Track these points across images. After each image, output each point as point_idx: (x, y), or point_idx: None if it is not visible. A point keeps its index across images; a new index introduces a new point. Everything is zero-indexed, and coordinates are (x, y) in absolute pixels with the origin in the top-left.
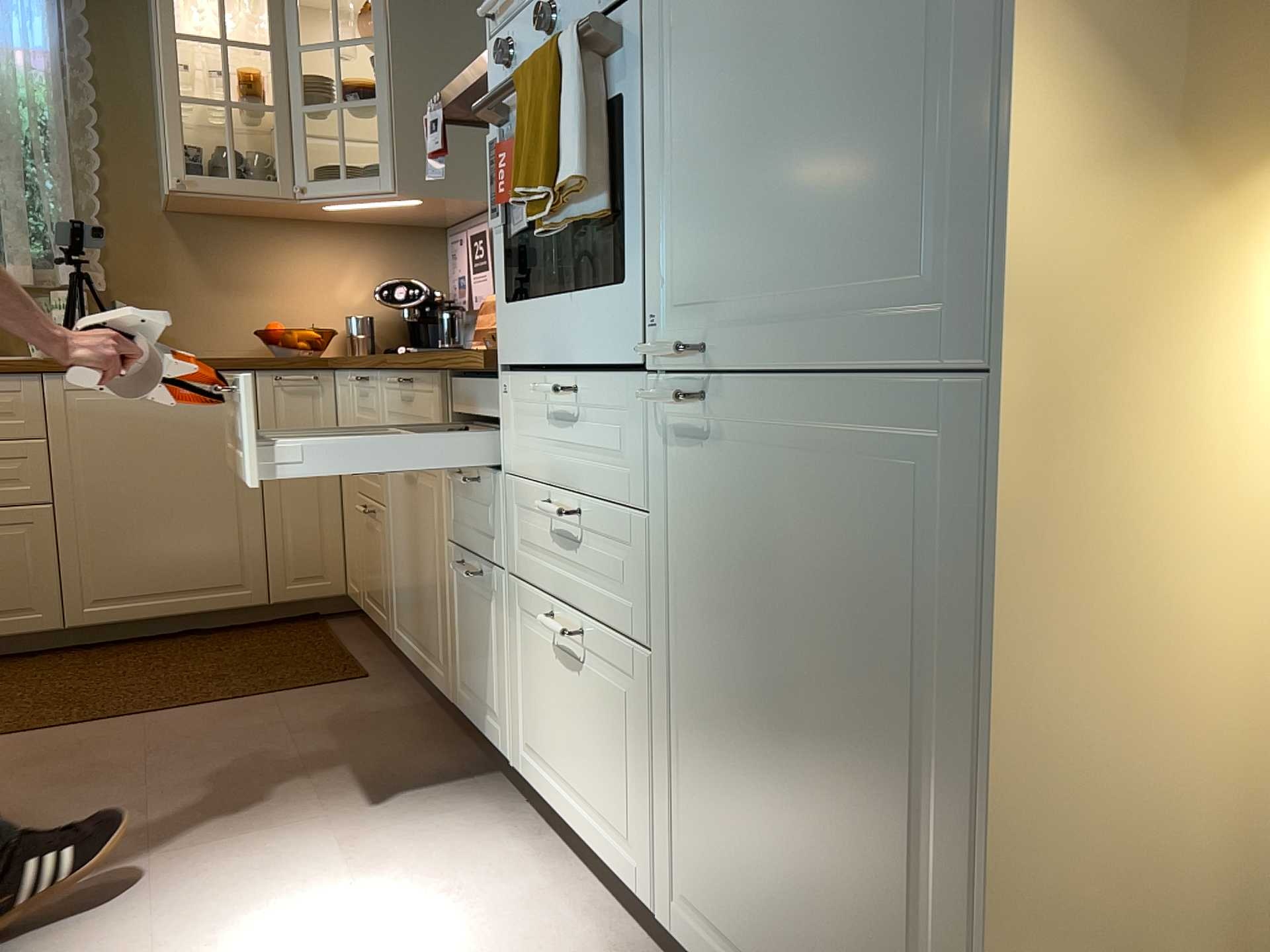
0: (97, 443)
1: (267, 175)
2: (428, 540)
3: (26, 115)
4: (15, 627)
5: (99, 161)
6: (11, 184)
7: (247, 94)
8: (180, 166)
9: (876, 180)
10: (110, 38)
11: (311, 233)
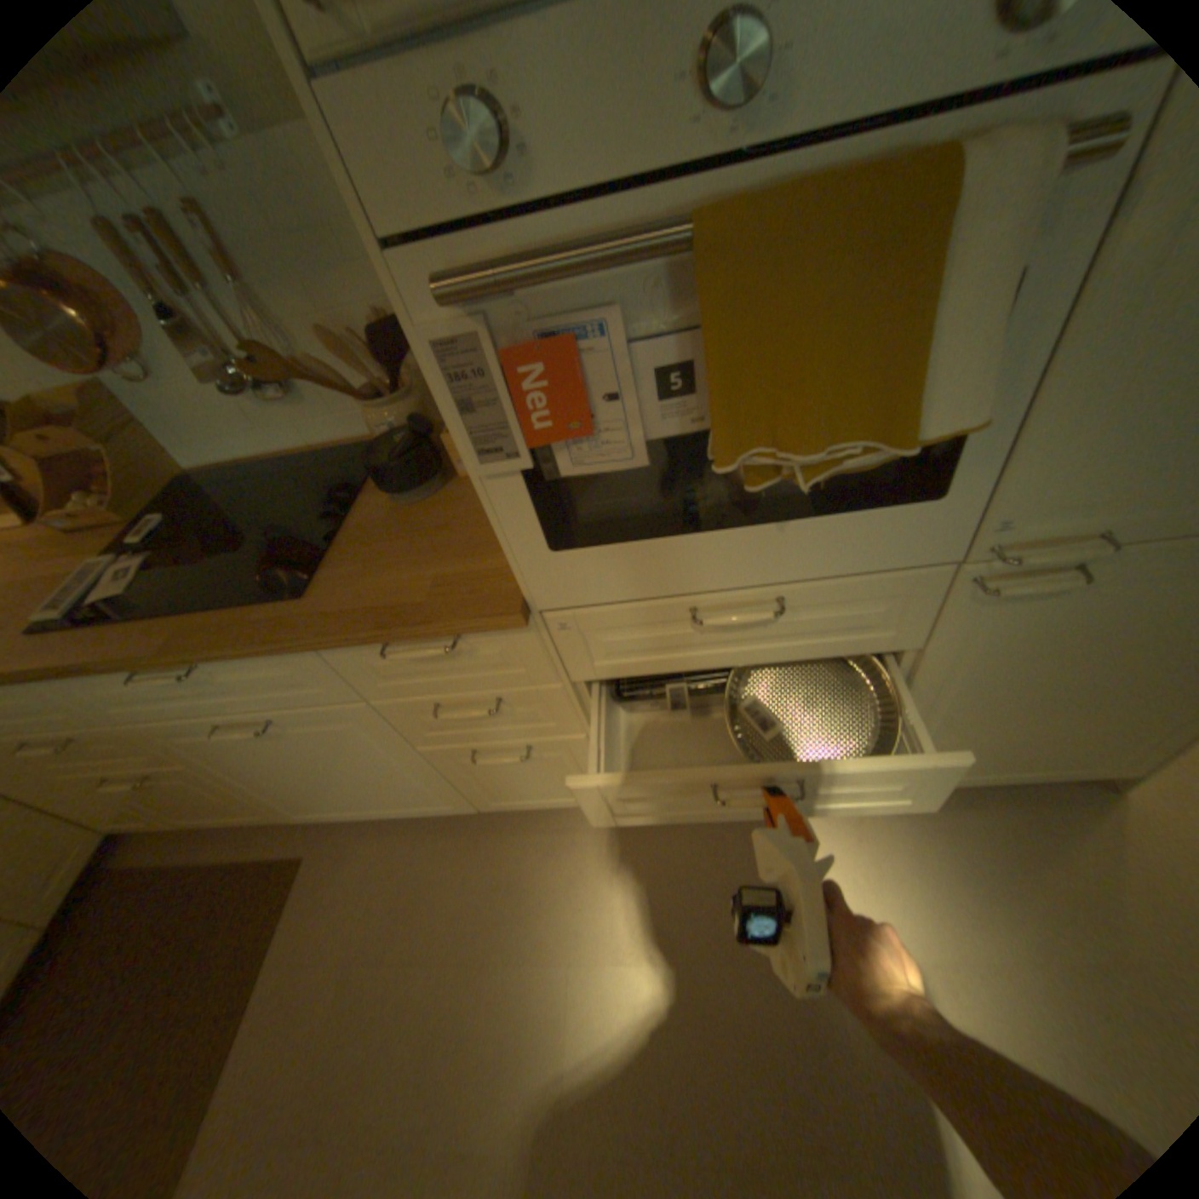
0: None
1: None
2: (355, 758)
3: None
4: None
5: None
6: None
7: None
8: None
9: None
10: None
11: None
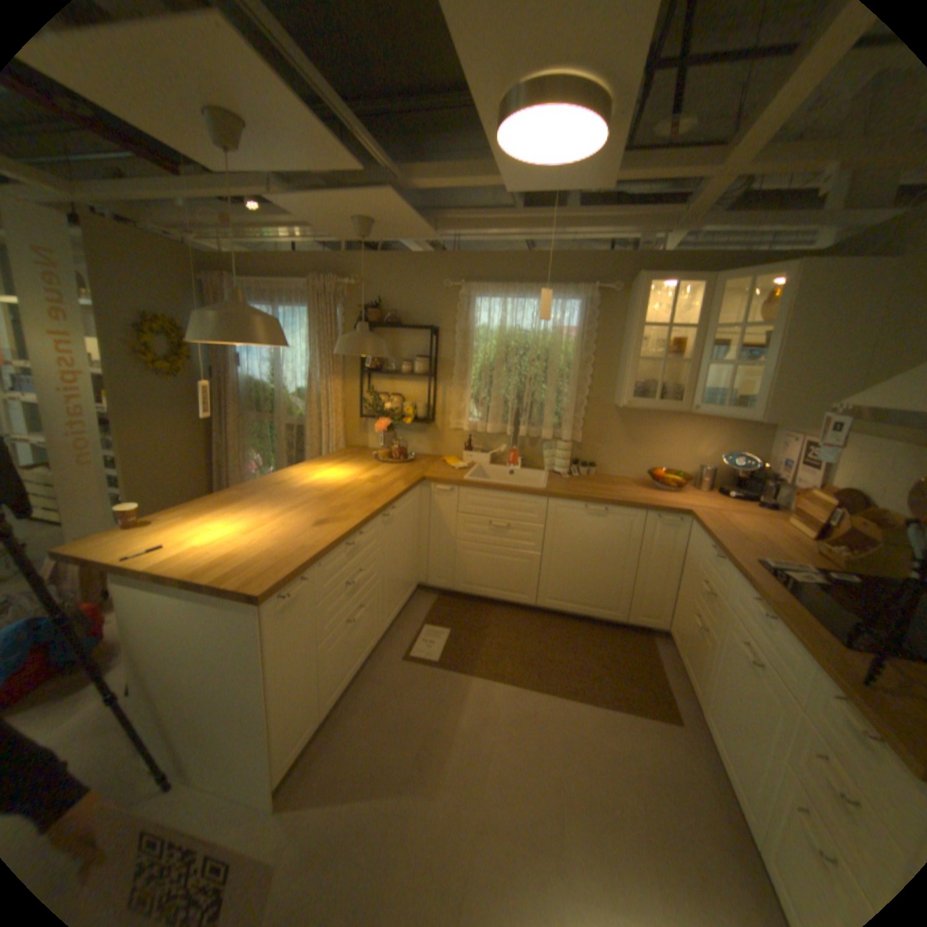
0: (565, 531)
1: (676, 396)
2: (763, 729)
3: (562, 359)
4: (517, 599)
5: (589, 382)
6: (550, 393)
7: (674, 347)
8: (630, 394)
9: None
10: (606, 317)
11: (690, 417)
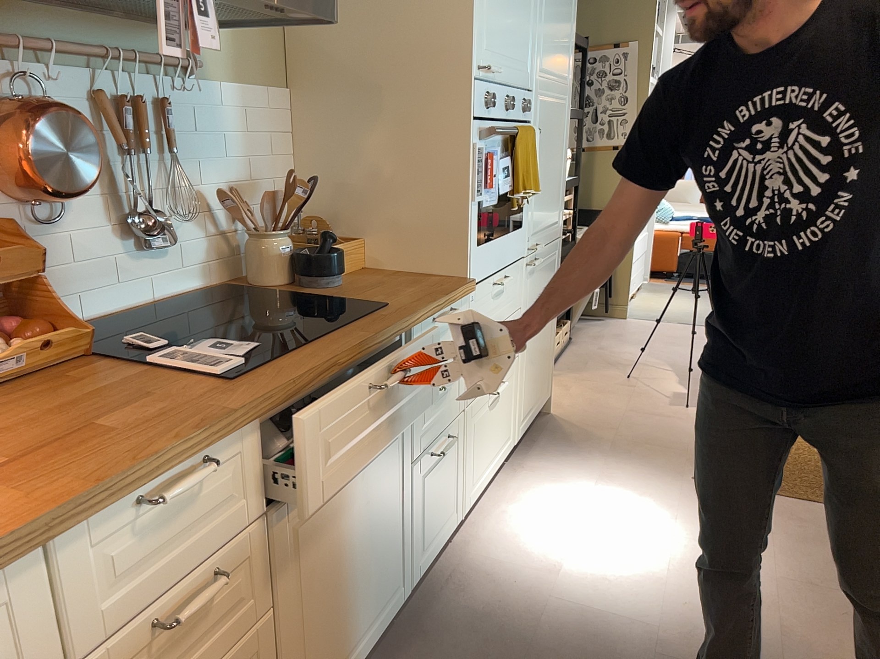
0: None
1: None
2: (383, 501)
3: None
4: None
5: None
6: None
7: None
8: None
9: (555, 200)
10: None
11: None
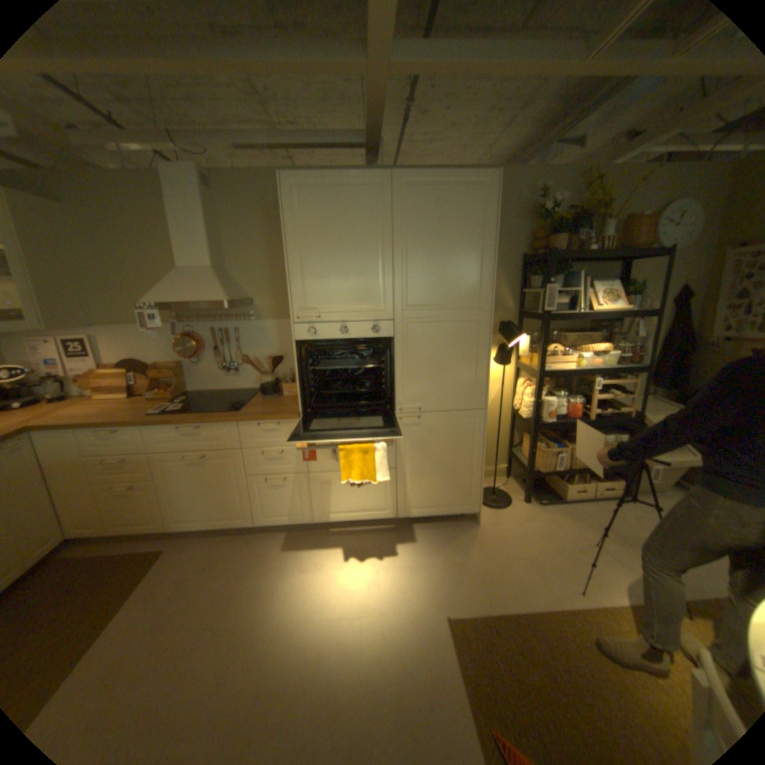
0: None
1: None
2: (221, 481)
3: None
4: None
5: None
6: None
7: None
8: None
9: (460, 384)
10: None
11: None
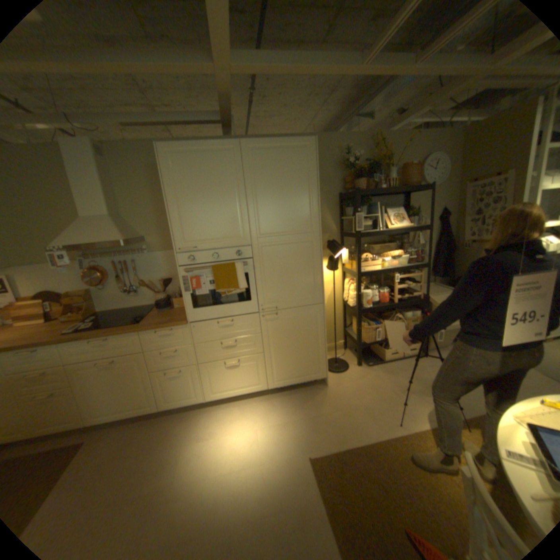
0: None
1: None
2: (129, 379)
3: None
4: None
5: None
6: None
7: None
8: None
9: (303, 287)
10: None
11: None
